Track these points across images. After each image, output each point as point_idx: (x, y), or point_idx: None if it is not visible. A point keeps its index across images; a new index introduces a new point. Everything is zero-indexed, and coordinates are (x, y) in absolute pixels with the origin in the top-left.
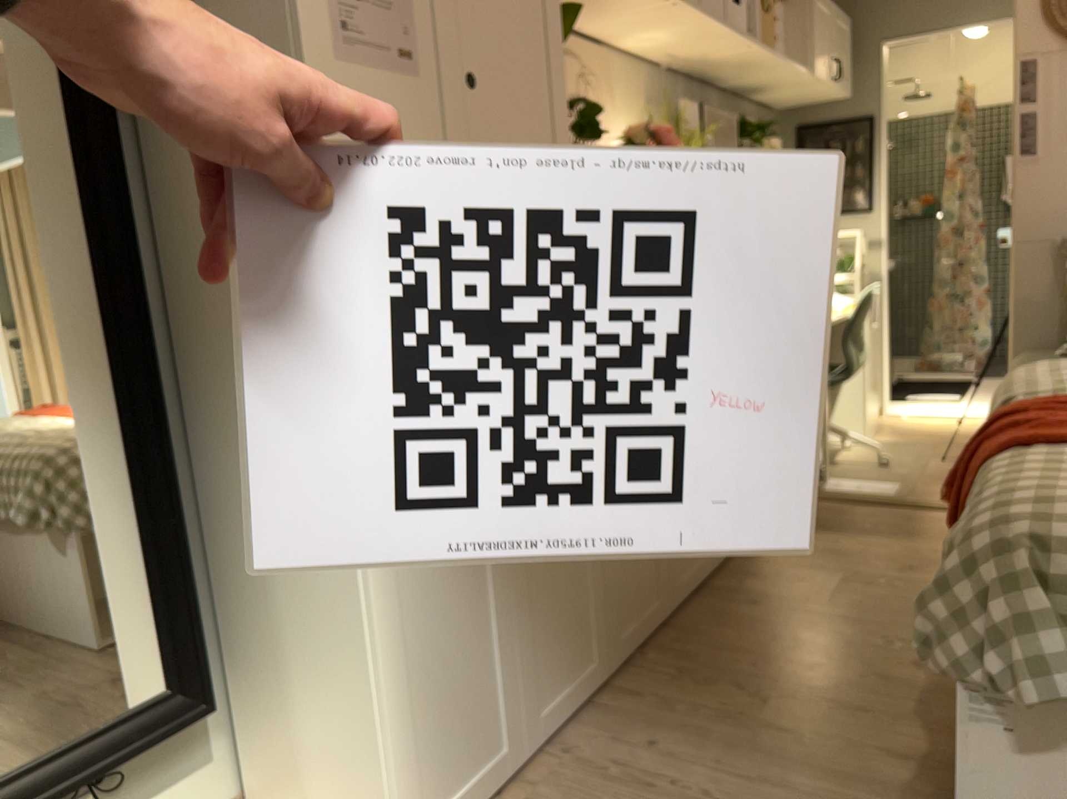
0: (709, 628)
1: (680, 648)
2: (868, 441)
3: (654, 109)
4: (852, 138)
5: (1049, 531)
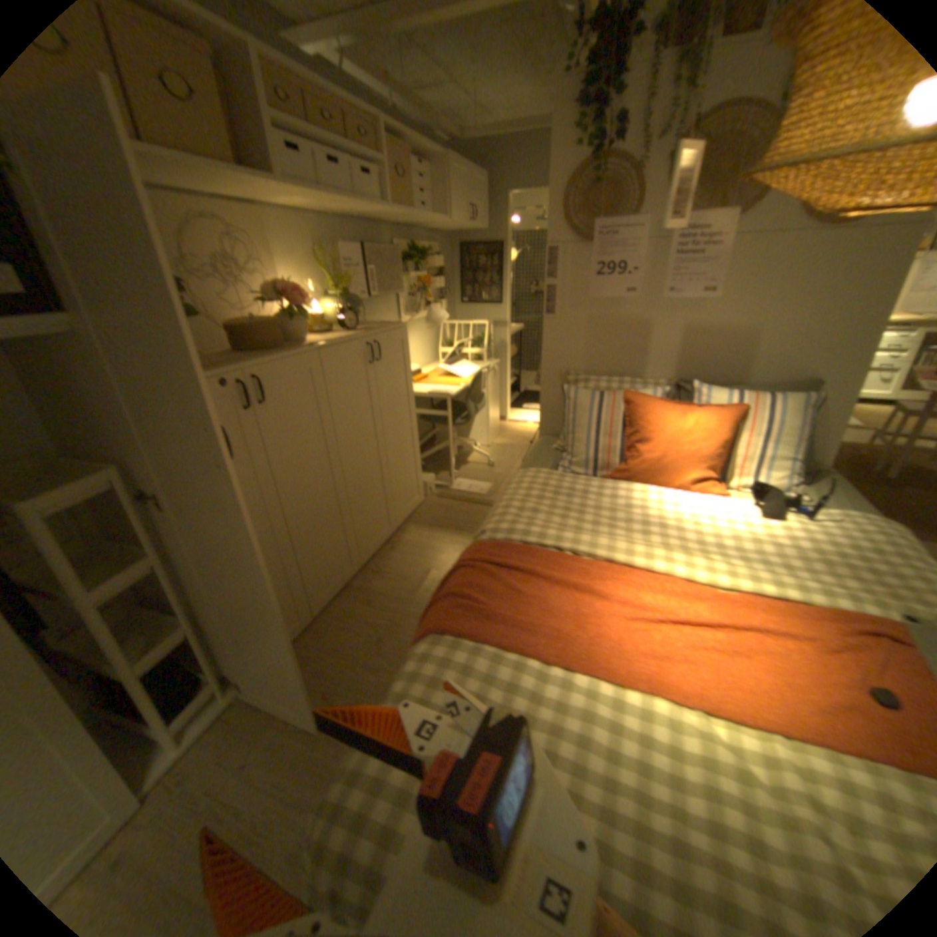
0: (334, 630)
1: (309, 651)
2: (484, 454)
3: (321, 254)
4: (494, 256)
5: (360, 827)
